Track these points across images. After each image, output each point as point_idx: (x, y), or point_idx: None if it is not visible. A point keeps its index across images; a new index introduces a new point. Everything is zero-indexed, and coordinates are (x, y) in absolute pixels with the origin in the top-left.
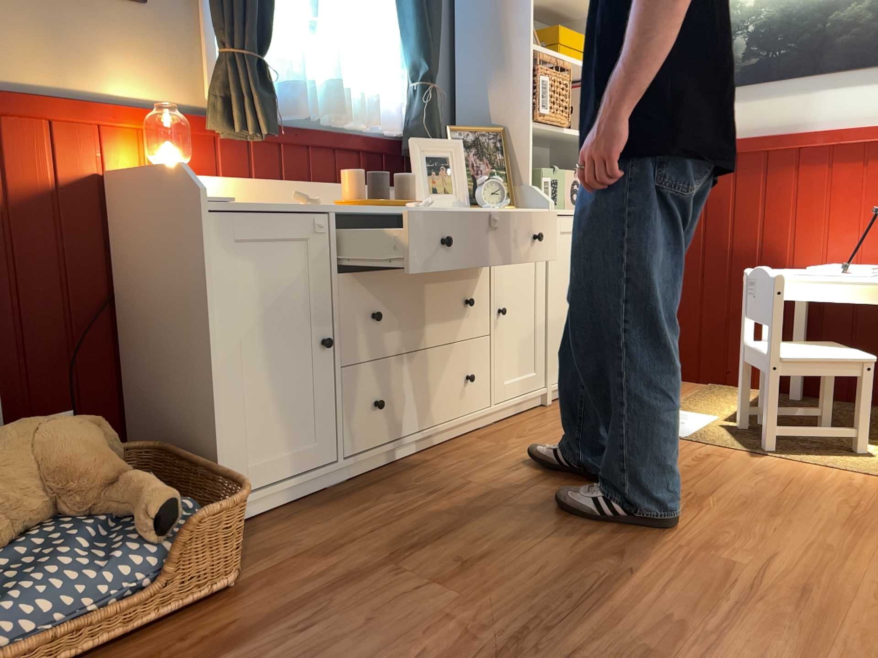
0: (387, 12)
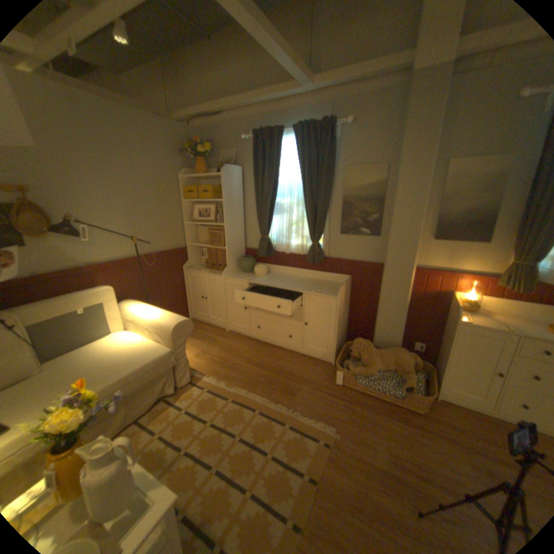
0: None
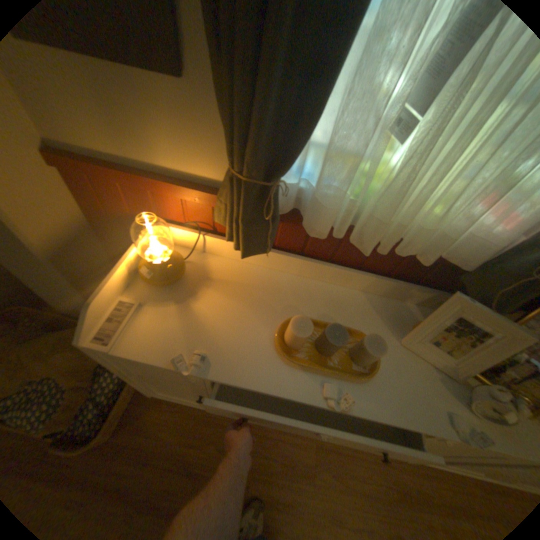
0: None
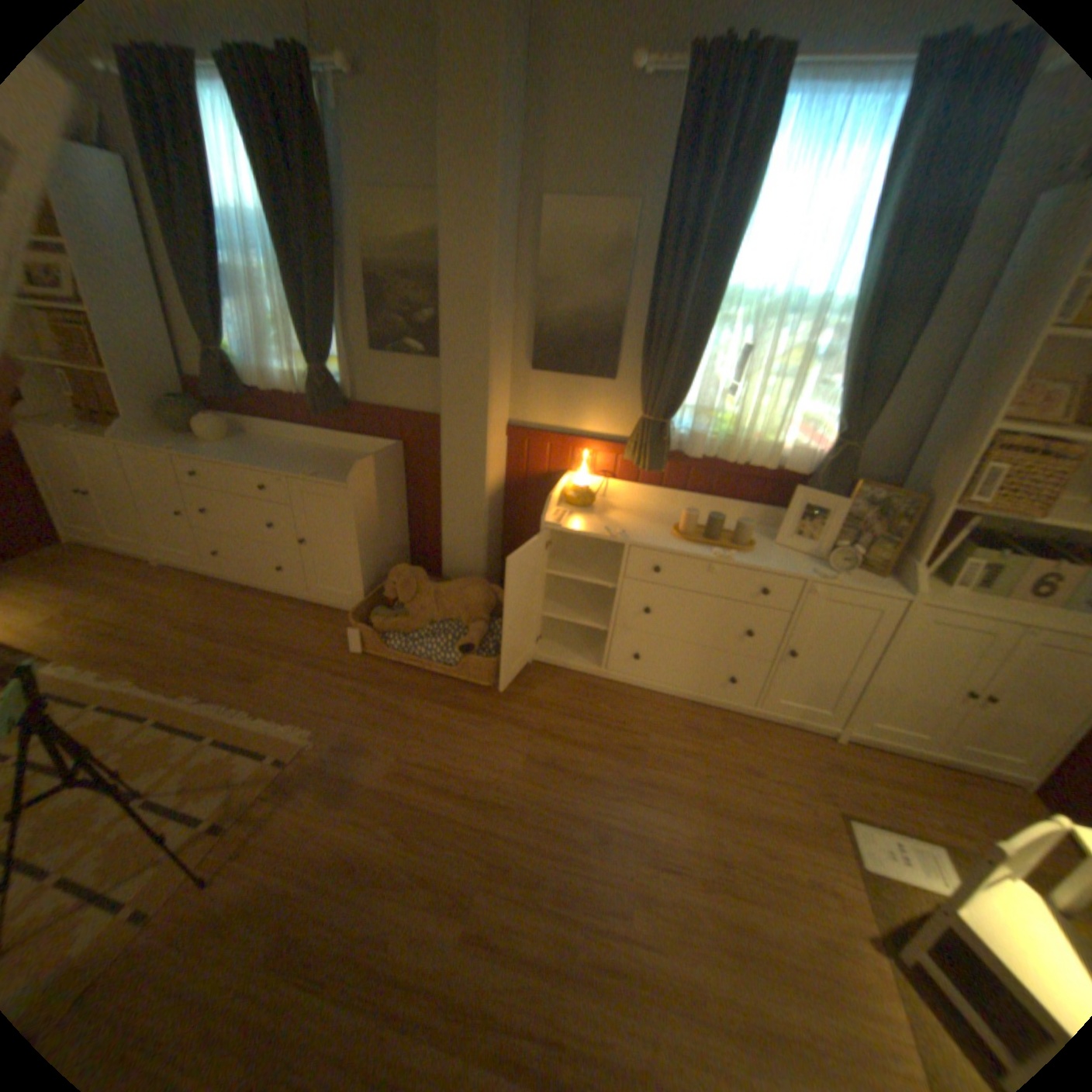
0: (834, 370)
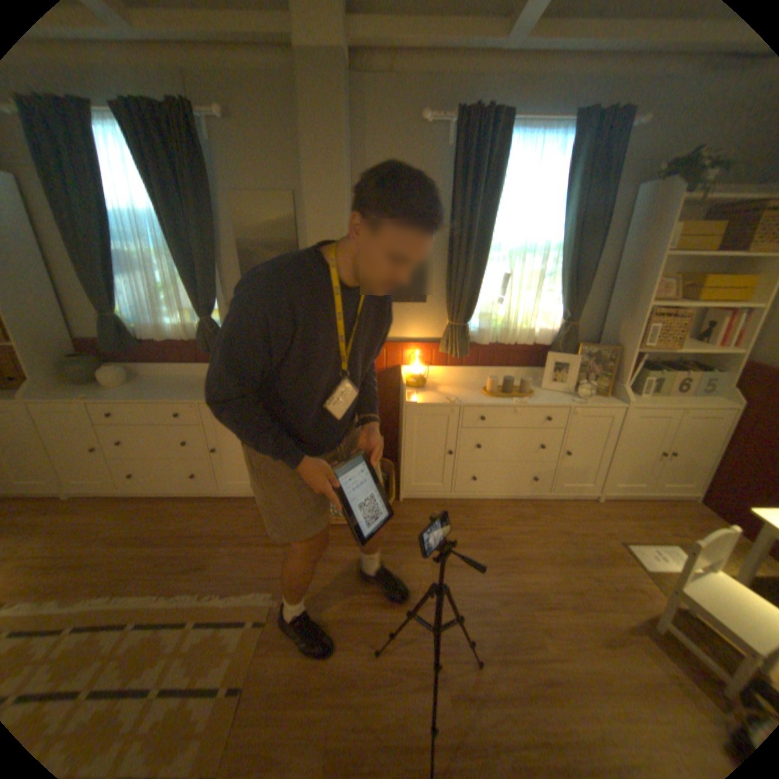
0: (556, 283)
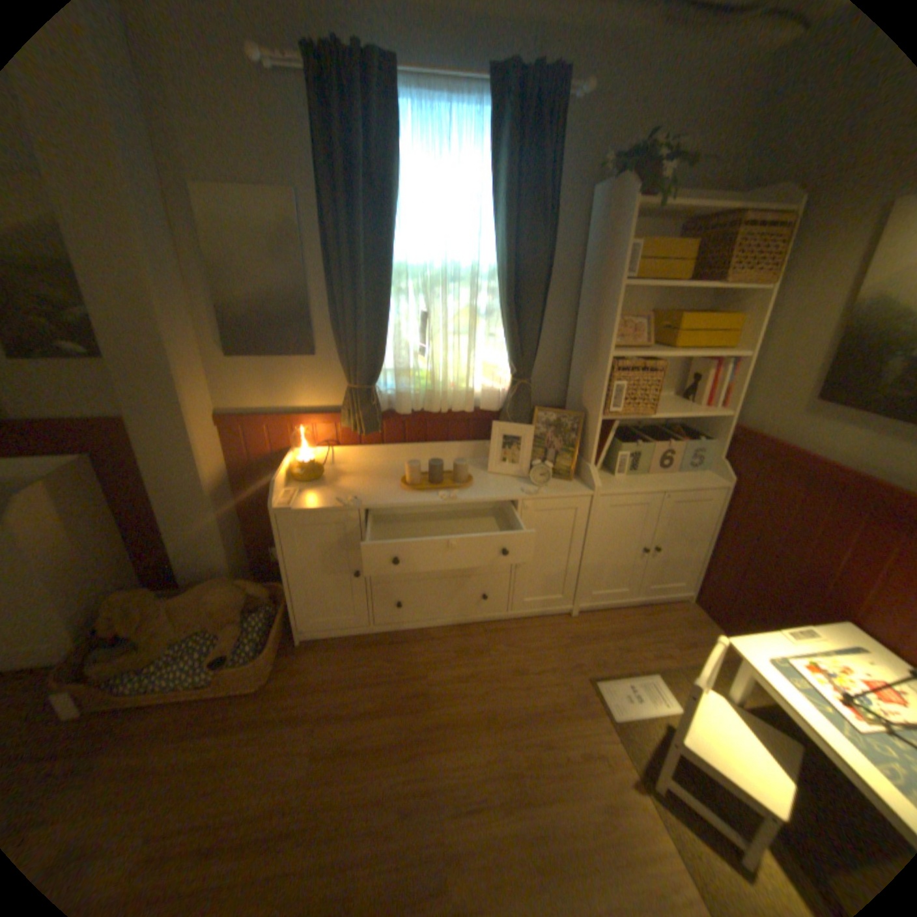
0: (496, 324)
